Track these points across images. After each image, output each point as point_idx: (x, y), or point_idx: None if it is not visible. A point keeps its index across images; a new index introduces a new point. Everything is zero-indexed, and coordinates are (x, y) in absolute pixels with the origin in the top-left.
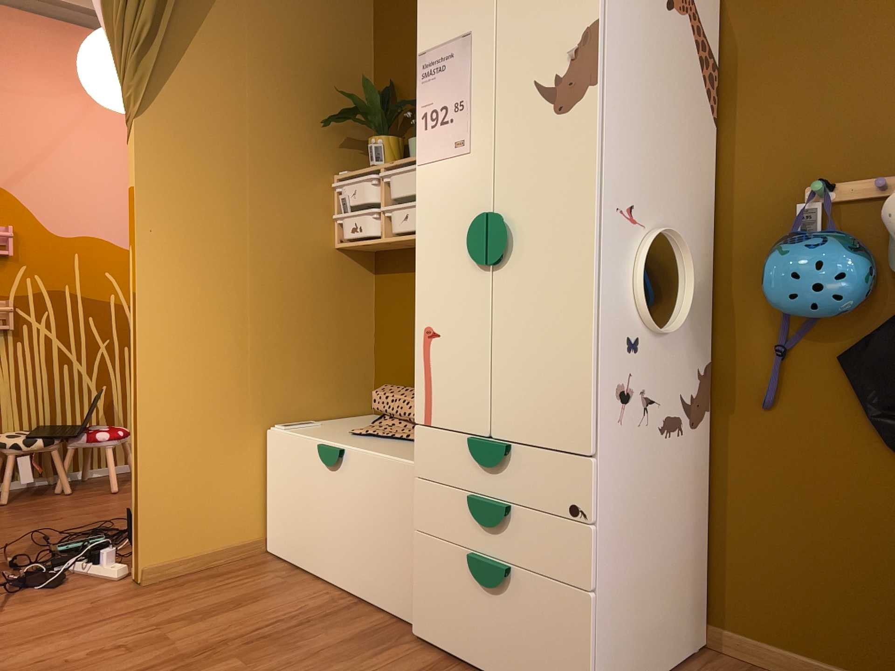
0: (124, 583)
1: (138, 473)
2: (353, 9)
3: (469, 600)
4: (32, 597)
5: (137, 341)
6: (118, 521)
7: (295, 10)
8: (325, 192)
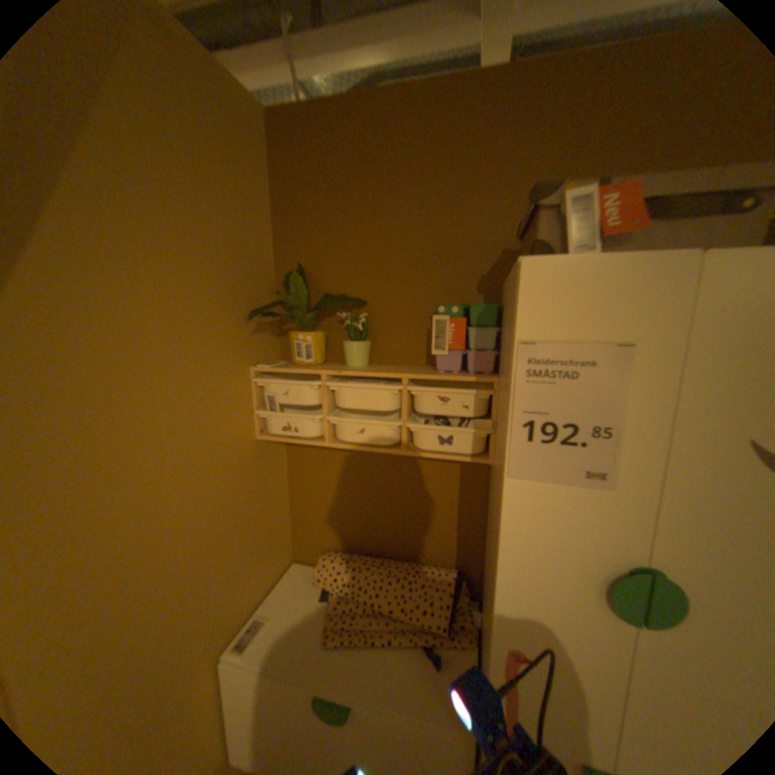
0: None
1: None
2: (254, 175)
3: None
4: None
5: None
6: None
7: (197, 173)
8: (247, 388)
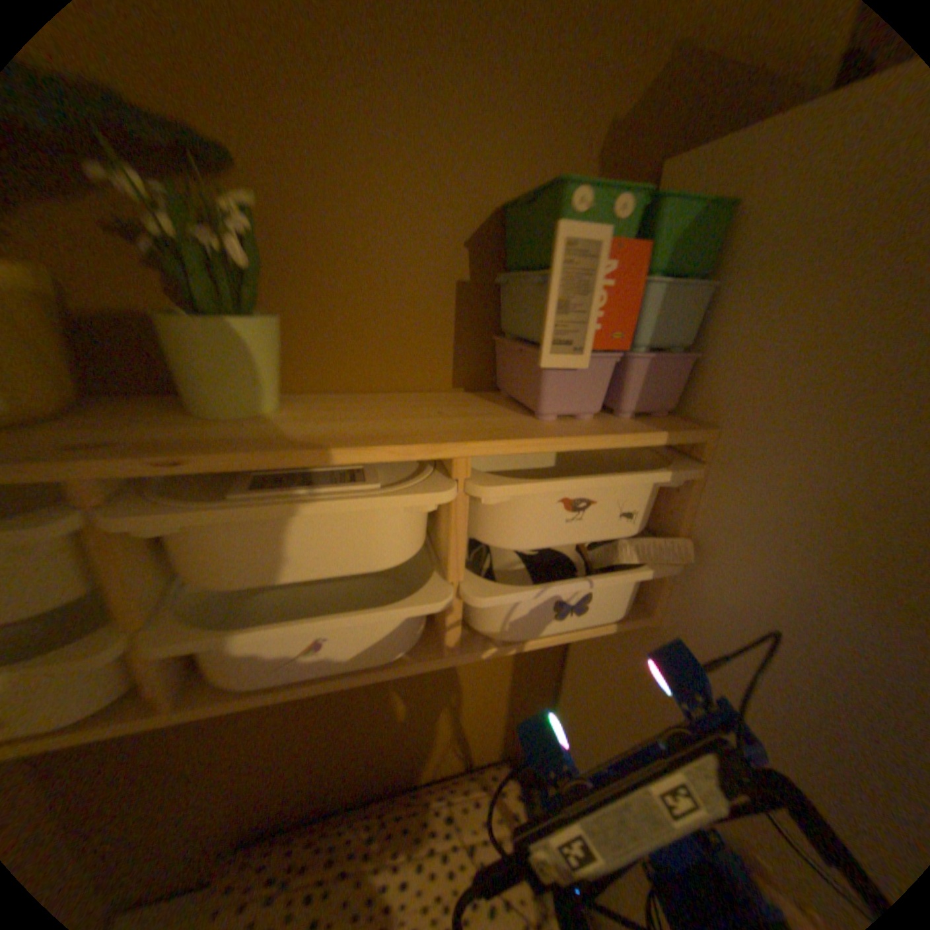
0: None
1: None
2: None
3: None
4: None
5: None
6: None
7: None
8: None
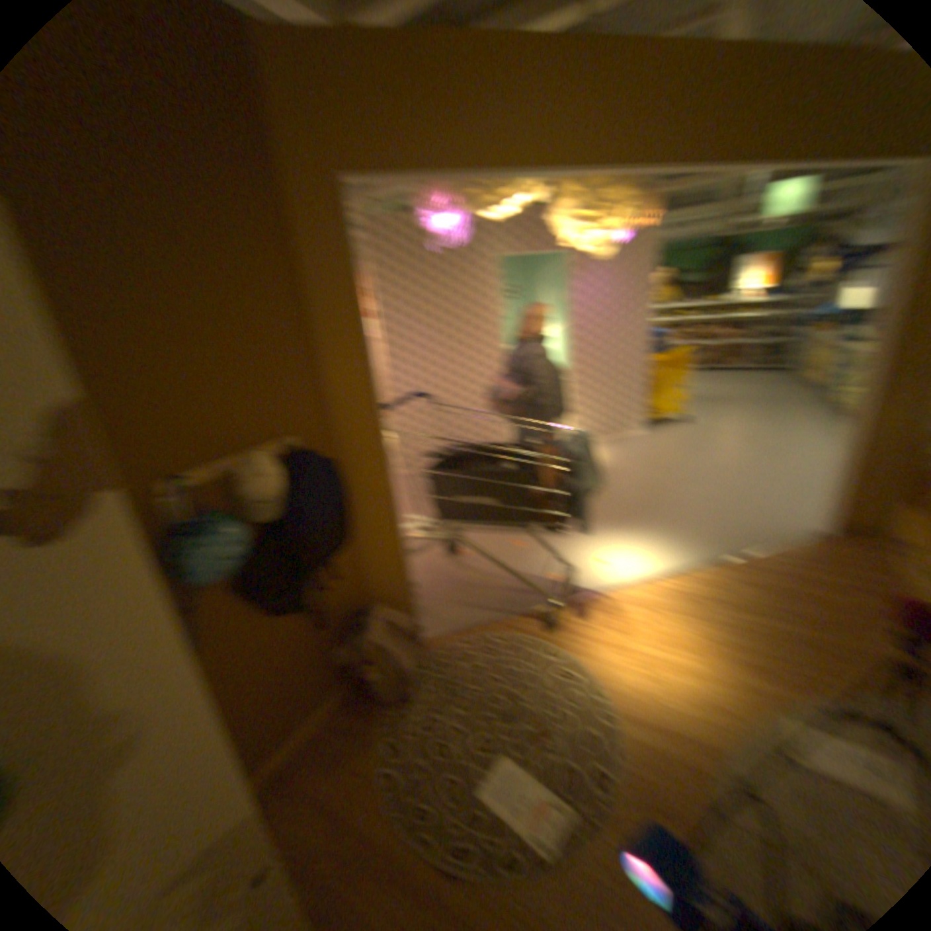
0: None
1: None
2: None
3: None
4: None
5: None
6: None
7: None
8: None
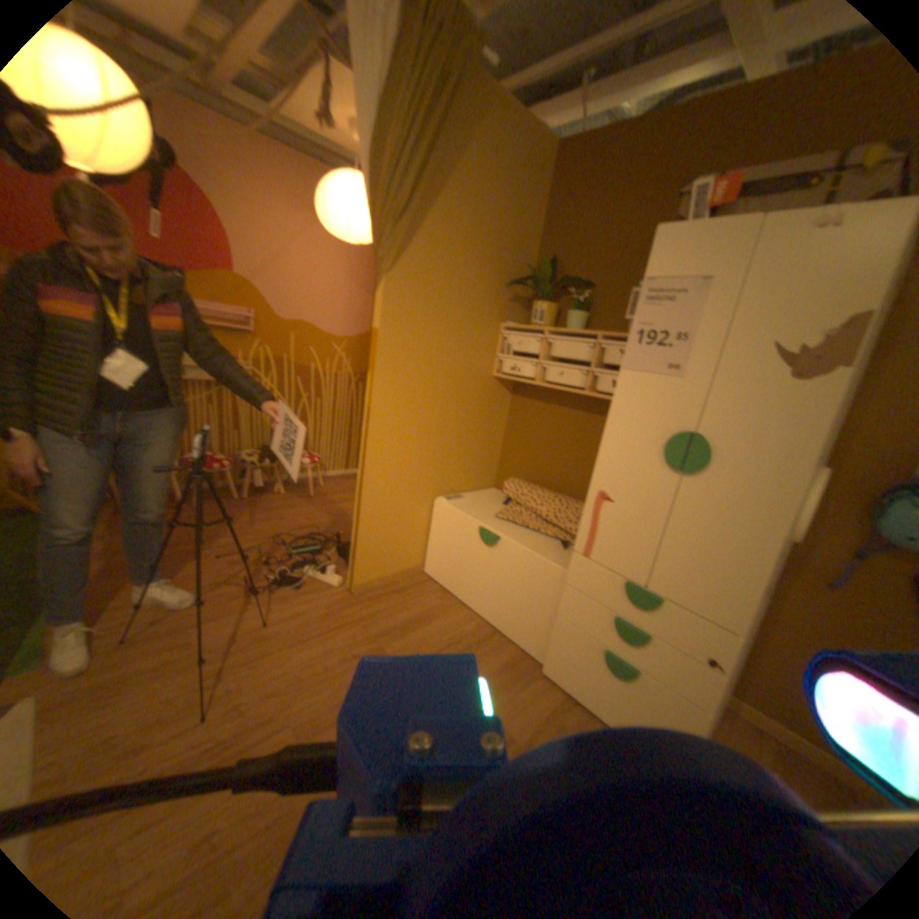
0: (341, 591)
1: (357, 527)
2: (536, 187)
3: (596, 675)
4: (286, 597)
5: (366, 442)
6: (320, 527)
7: (499, 187)
8: (493, 335)
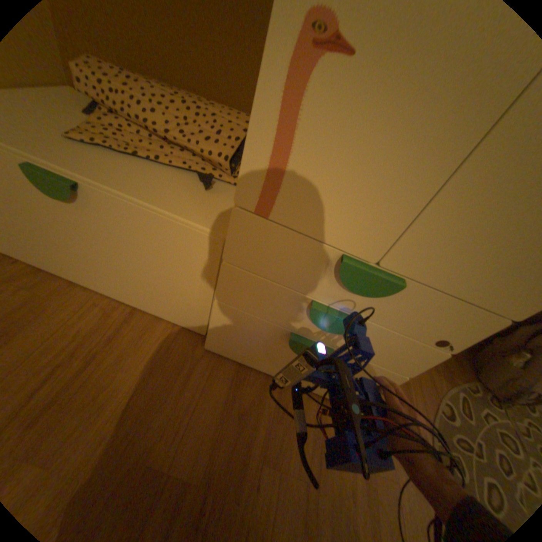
0: None
1: None
2: None
3: (275, 349)
4: None
5: None
6: None
7: None
8: None
